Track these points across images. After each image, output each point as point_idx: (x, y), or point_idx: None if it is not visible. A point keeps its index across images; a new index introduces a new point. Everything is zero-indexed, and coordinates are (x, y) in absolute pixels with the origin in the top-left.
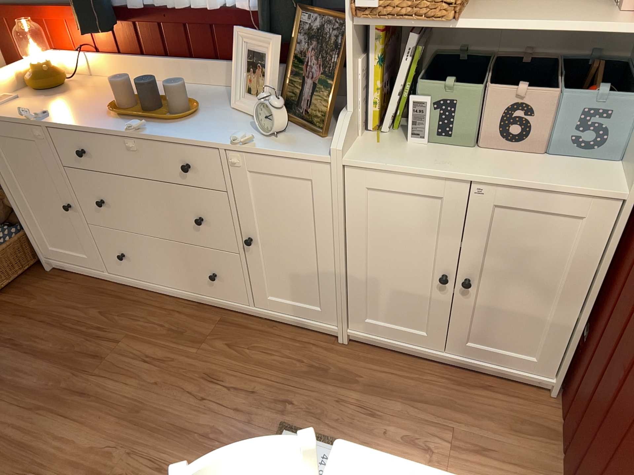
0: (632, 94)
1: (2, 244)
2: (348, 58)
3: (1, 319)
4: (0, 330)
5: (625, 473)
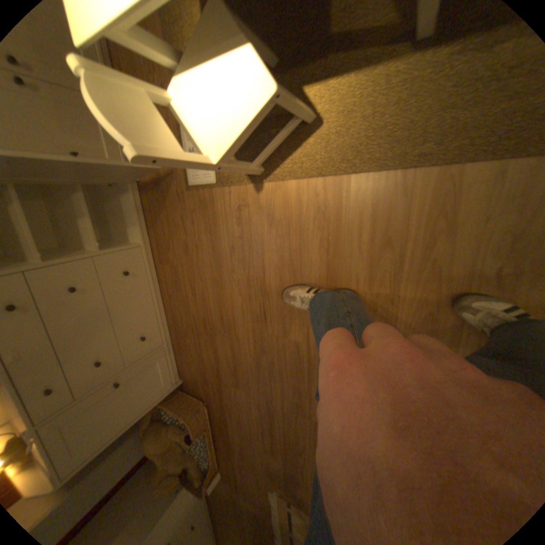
0: None
1: (169, 418)
2: None
3: (210, 392)
4: (214, 389)
5: None
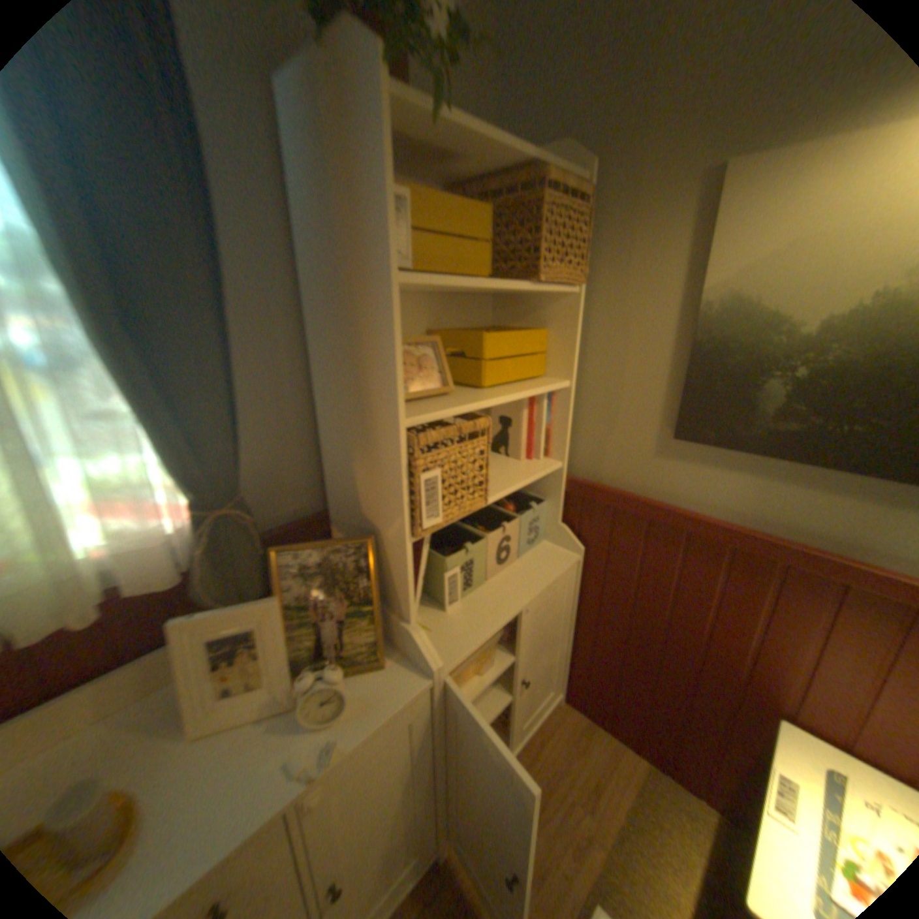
0: (537, 496)
1: None
2: (405, 570)
3: None
4: None
5: (727, 701)
